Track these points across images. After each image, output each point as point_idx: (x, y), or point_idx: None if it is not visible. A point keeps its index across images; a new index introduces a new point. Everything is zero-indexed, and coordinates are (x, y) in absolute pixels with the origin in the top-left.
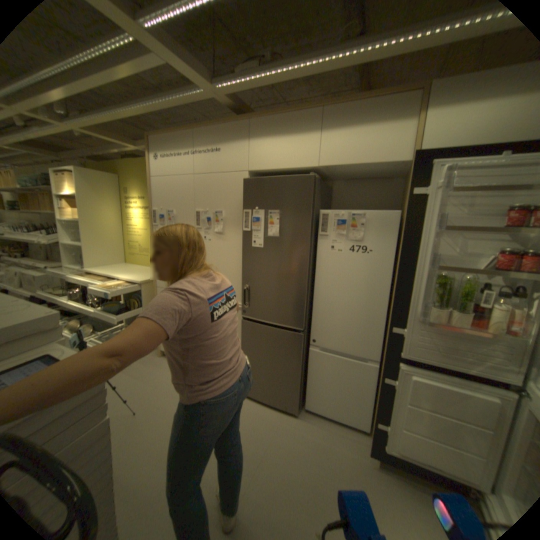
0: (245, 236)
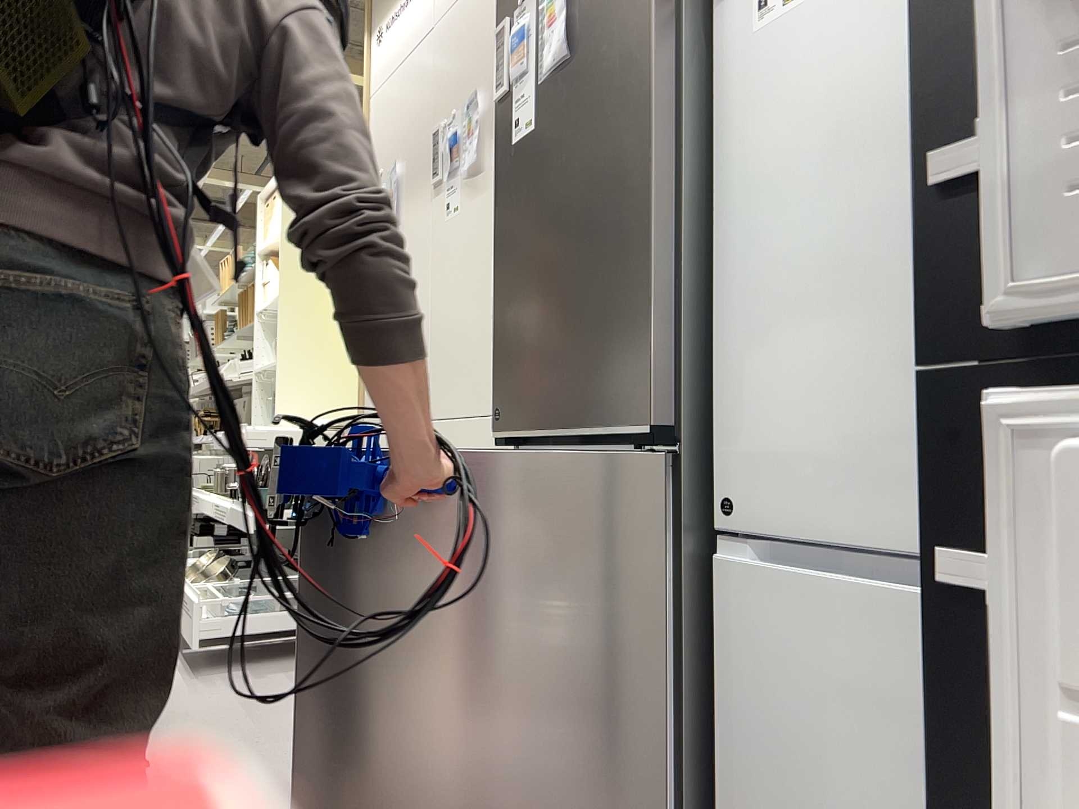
0: (500, 120)
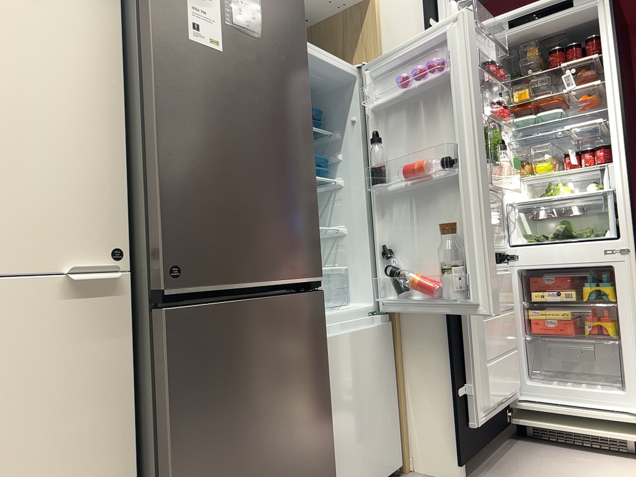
0: None
